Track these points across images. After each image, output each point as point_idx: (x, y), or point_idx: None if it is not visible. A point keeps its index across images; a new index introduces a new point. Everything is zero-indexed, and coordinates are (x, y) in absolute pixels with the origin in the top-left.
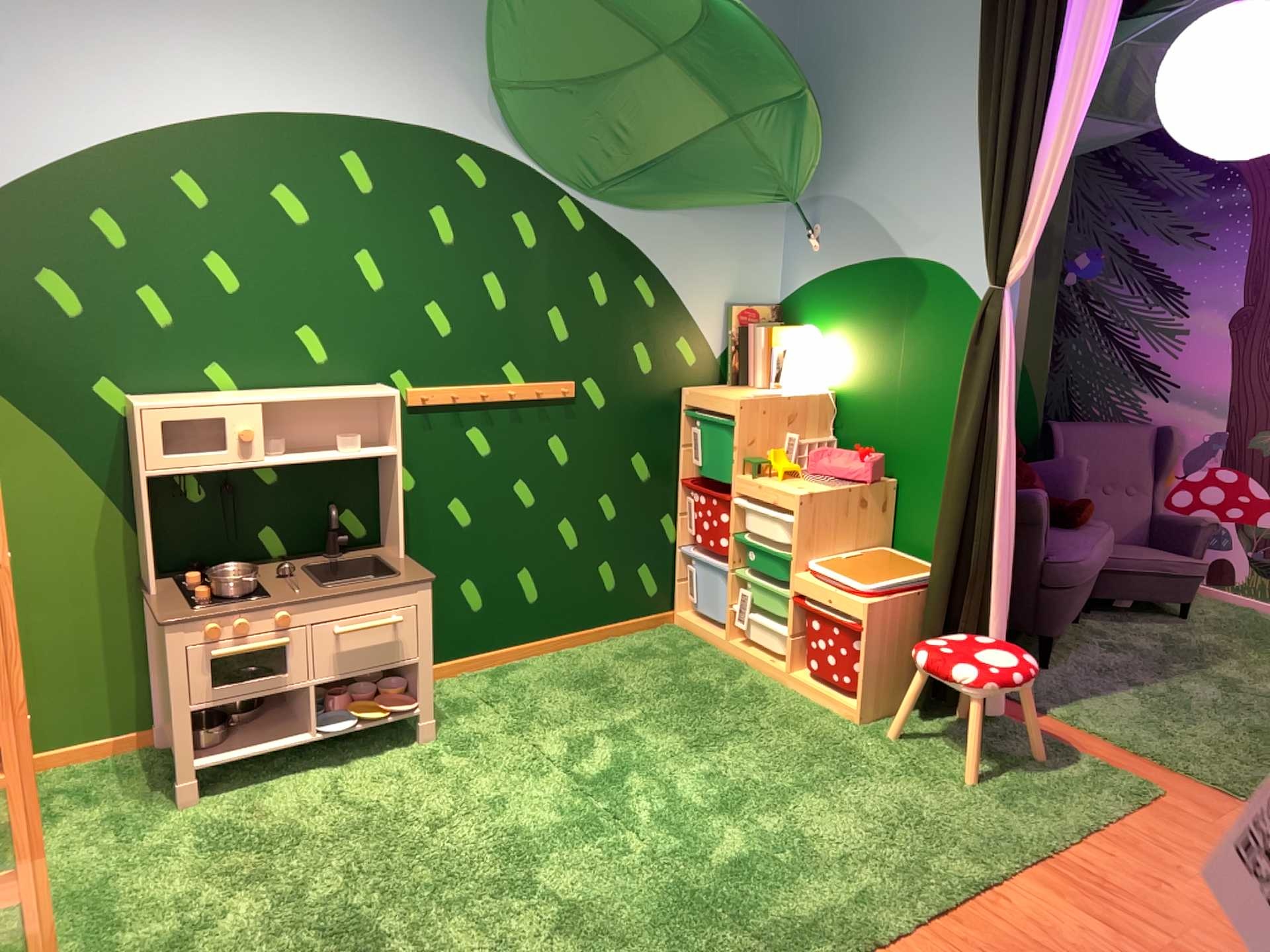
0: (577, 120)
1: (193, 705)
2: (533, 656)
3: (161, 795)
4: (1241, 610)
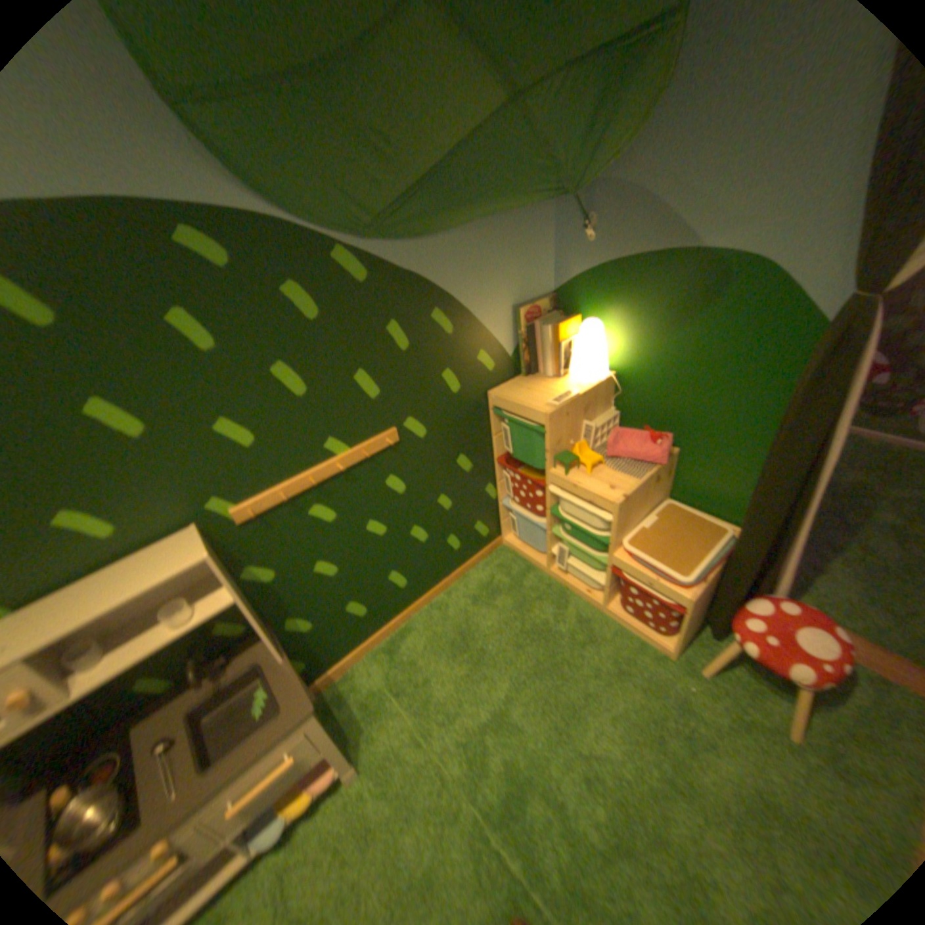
0: (320, 138)
1: None
2: (413, 614)
3: None
4: (854, 441)
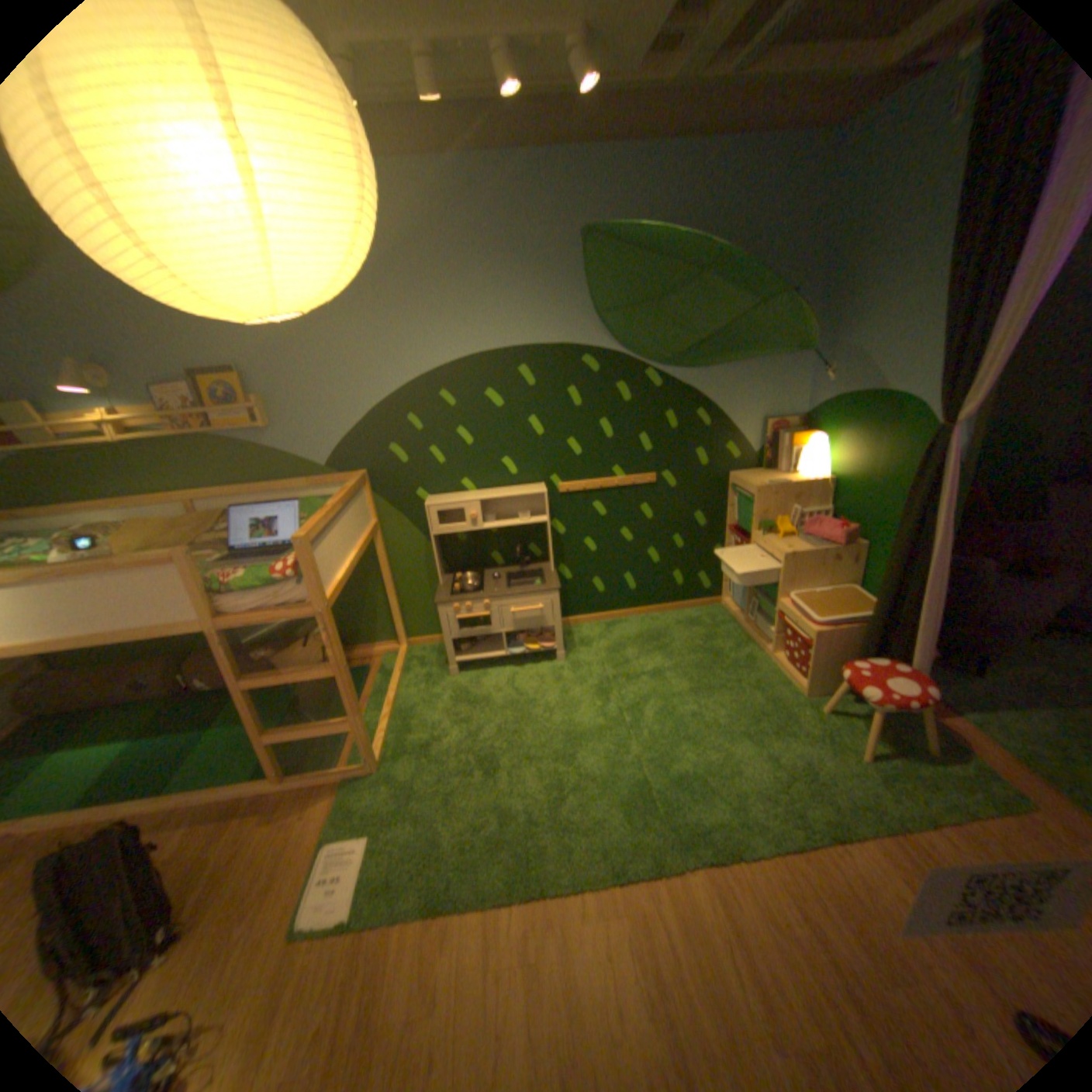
0: (651, 323)
1: (452, 637)
2: (632, 616)
3: (447, 668)
4: None
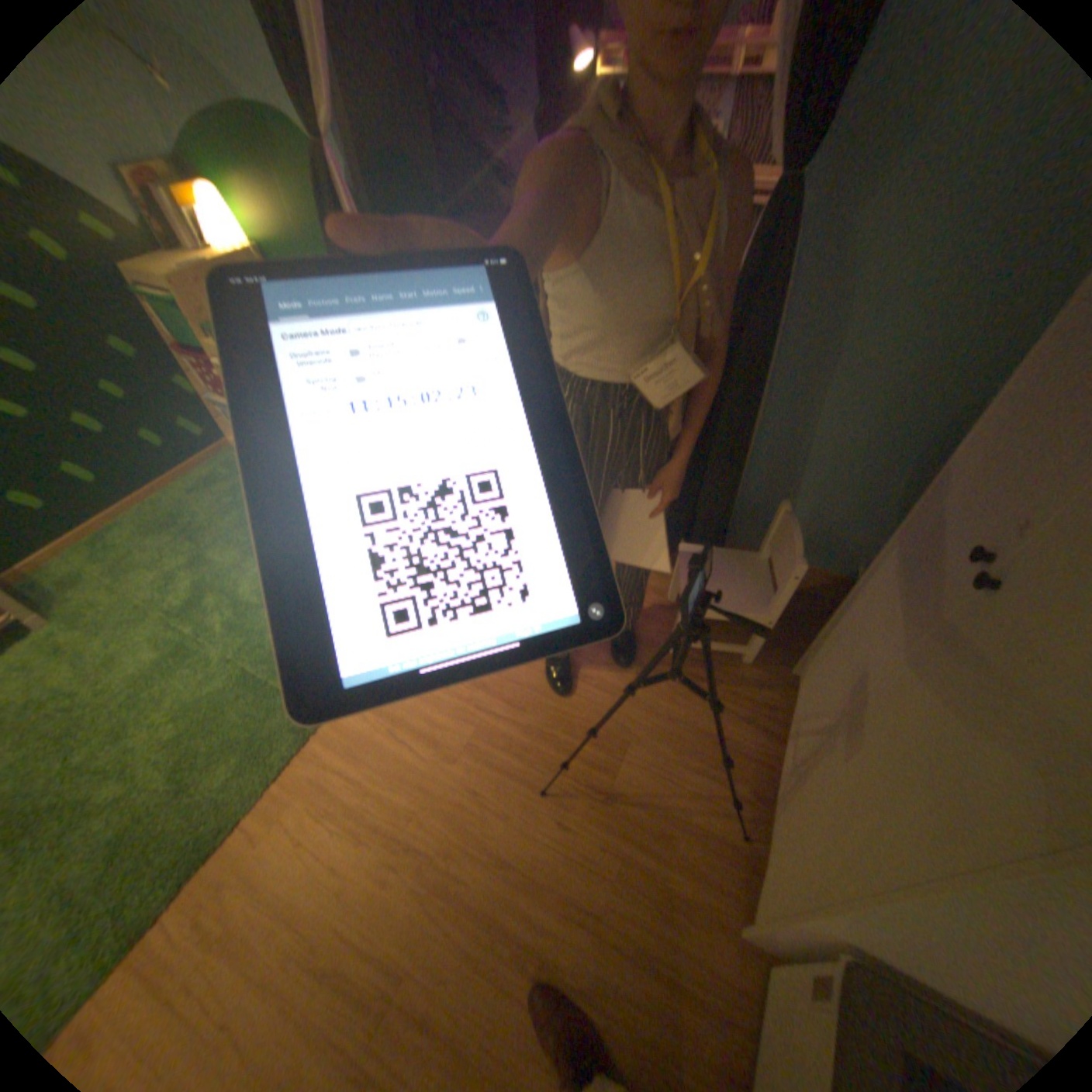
0: None
1: None
2: (121, 514)
3: None
4: None
